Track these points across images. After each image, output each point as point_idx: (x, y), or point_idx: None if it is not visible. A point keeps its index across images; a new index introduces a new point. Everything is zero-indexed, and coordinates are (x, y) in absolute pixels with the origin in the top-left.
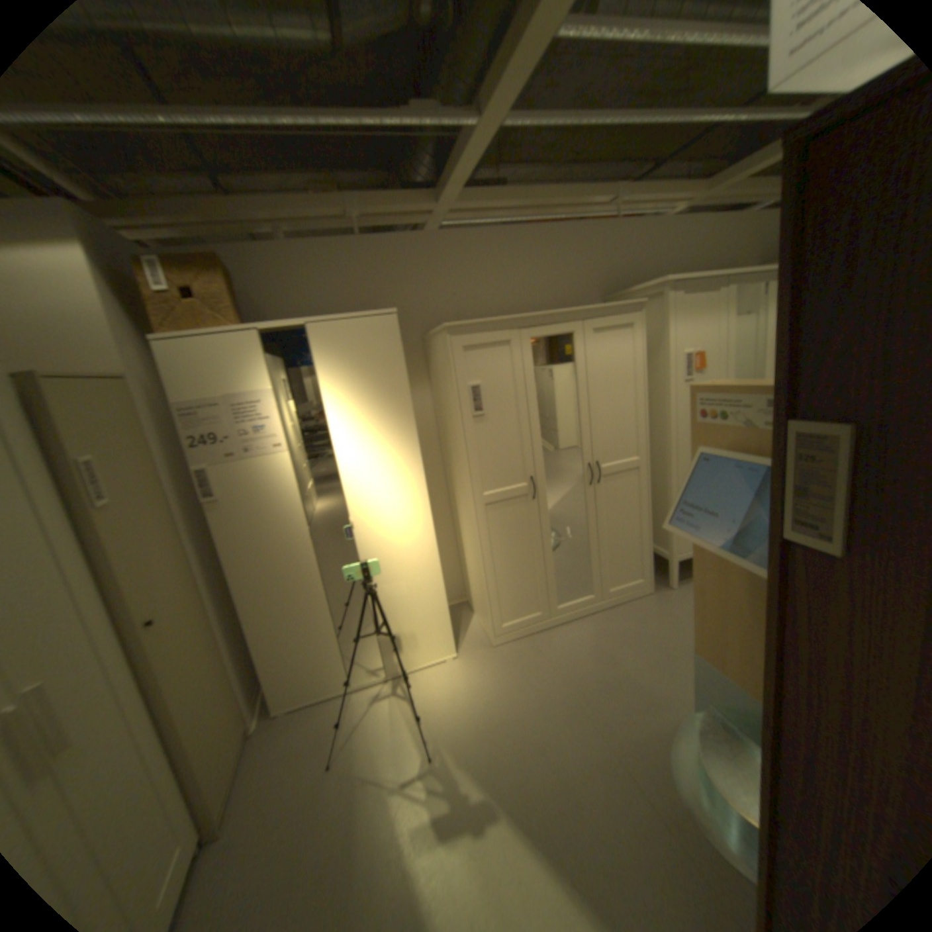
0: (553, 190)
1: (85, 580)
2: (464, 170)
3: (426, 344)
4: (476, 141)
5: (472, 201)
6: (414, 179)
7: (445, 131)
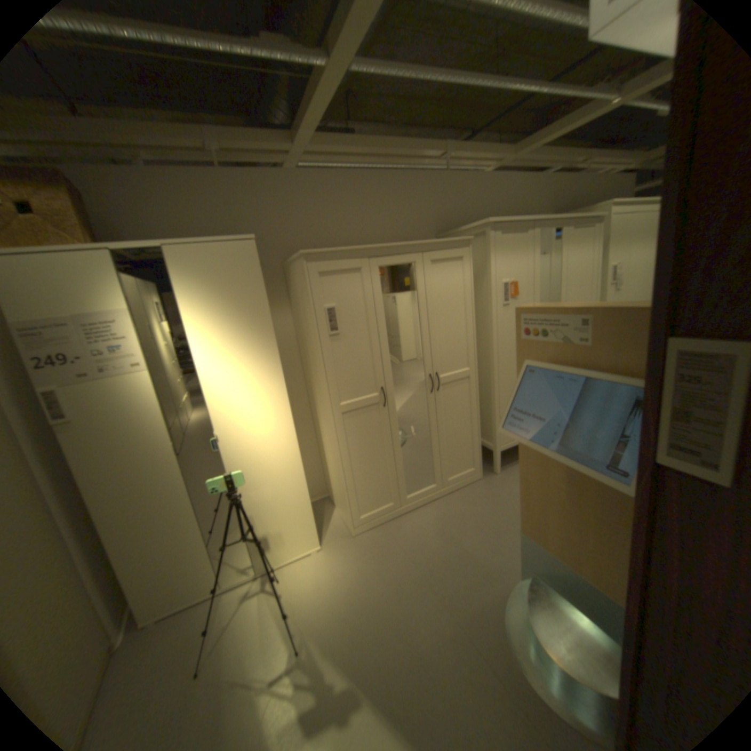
0: (394, 142)
1: None
2: (315, 112)
3: (285, 270)
4: (325, 83)
5: (324, 144)
6: (271, 122)
7: (297, 77)
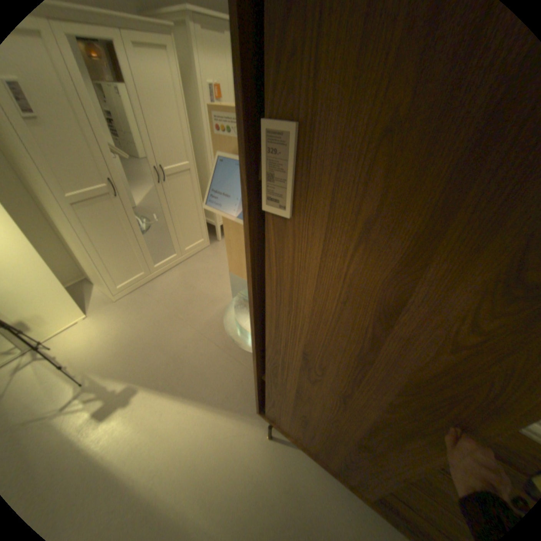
0: None
1: None
2: None
3: None
4: None
5: None
6: None
7: None
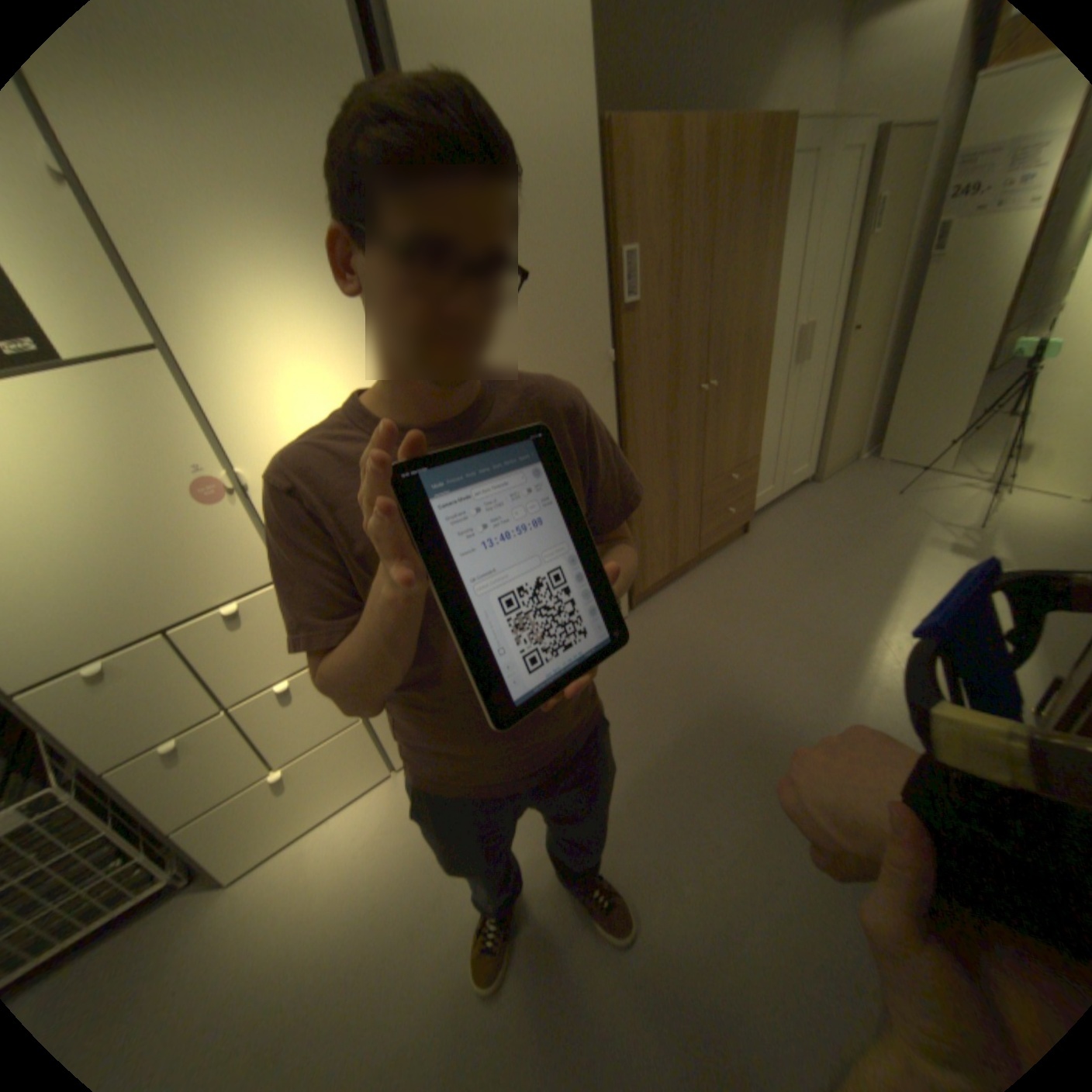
0: None
1: (844, 283)
2: None
3: None
4: None
5: None
6: None
7: None
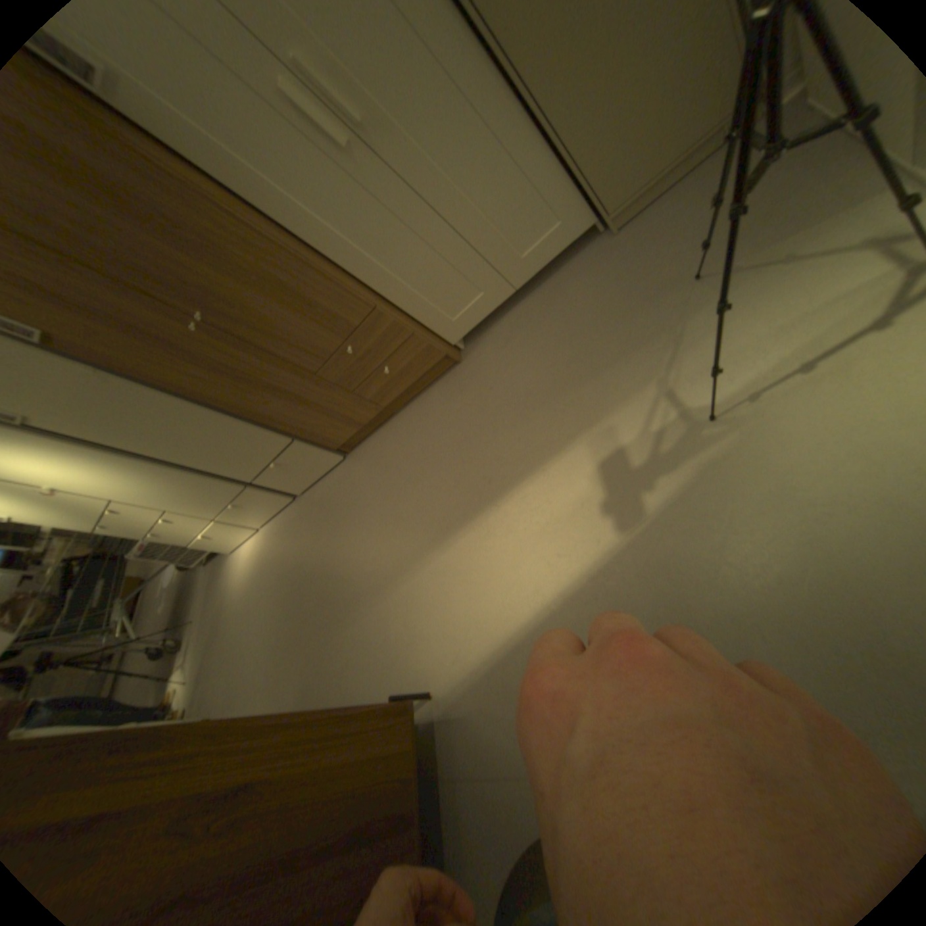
0: None
1: None
2: None
3: None
4: None
5: None
6: None
7: None
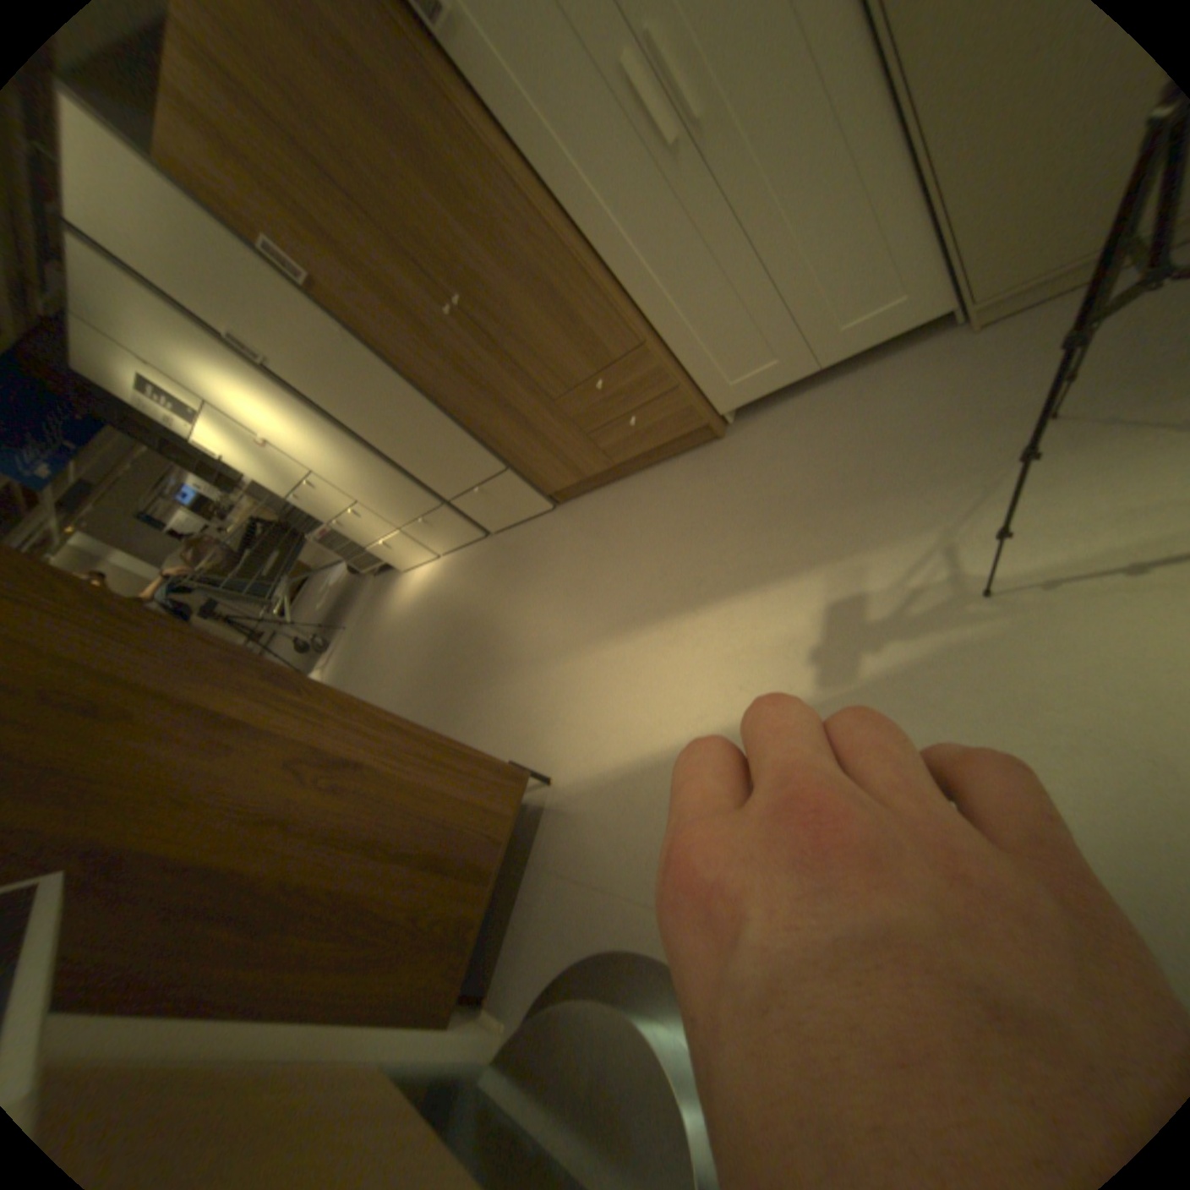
0: None
1: None
2: None
3: None
4: None
5: None
6: None
7: None
